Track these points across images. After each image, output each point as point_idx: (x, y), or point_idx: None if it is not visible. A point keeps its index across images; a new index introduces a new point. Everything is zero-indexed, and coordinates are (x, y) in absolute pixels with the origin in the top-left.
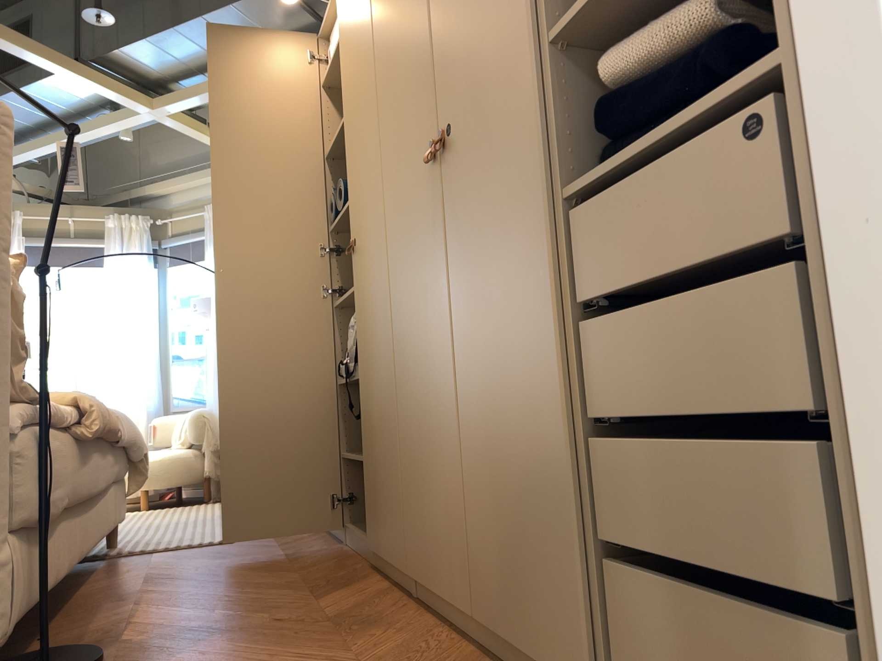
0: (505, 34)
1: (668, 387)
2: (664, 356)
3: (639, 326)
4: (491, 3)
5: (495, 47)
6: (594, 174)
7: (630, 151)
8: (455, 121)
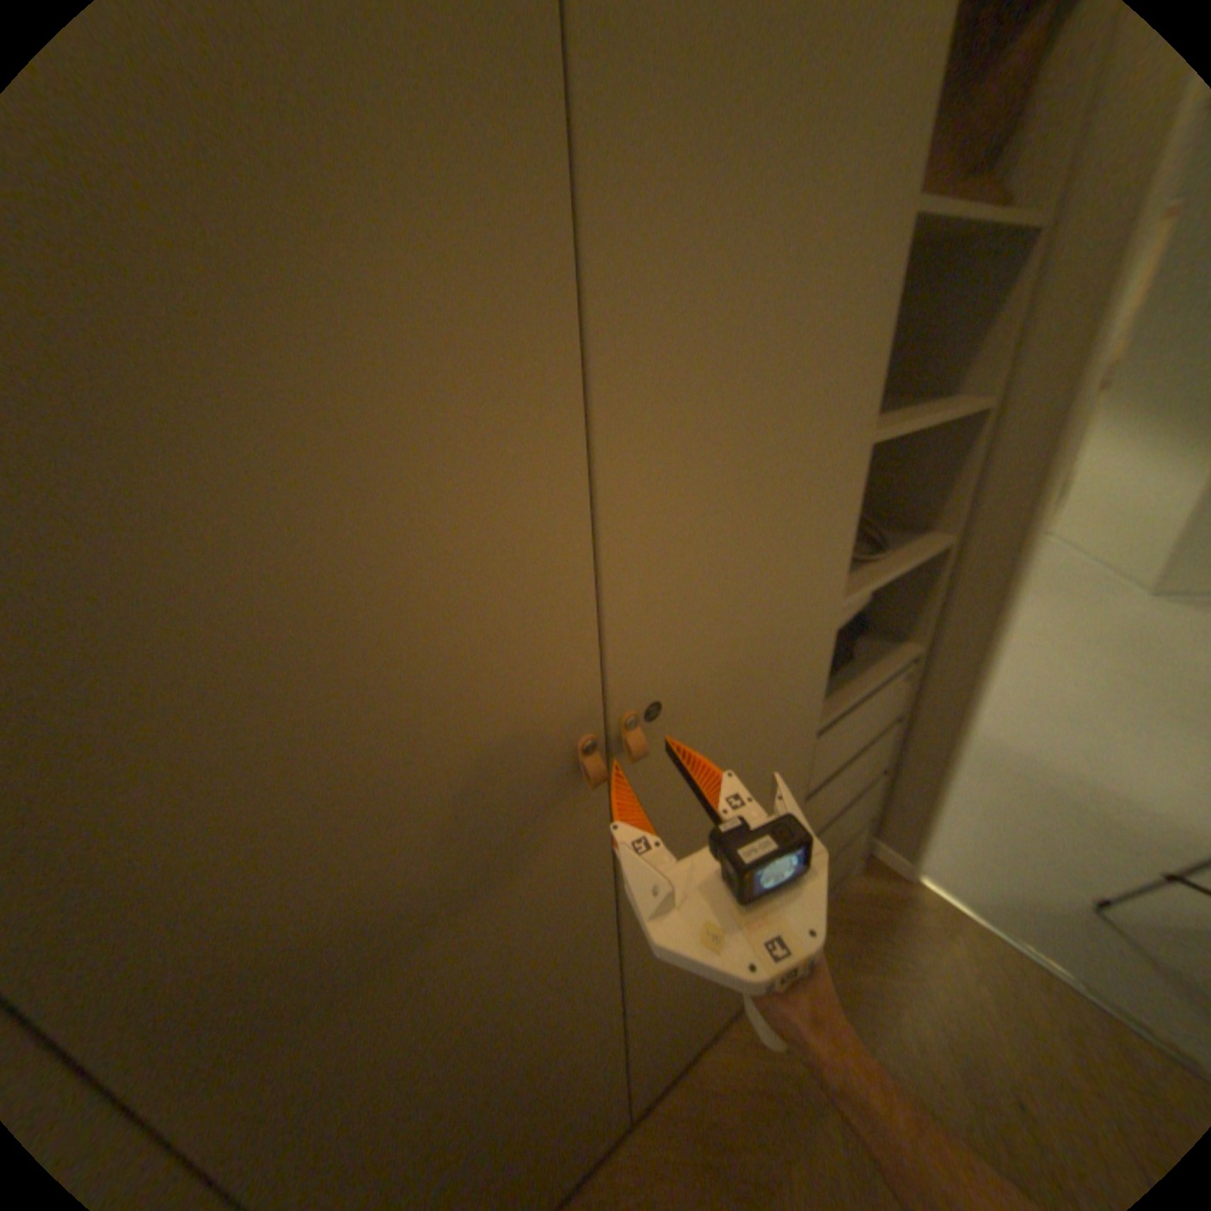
0: (826, 584)
1: (854, 799)
2: (857, 786)
3: (849, 782)
4: (816, 531)
5: (807, 594)
6: (838, 706)
7: (864, 688)
8: (685, 687)
